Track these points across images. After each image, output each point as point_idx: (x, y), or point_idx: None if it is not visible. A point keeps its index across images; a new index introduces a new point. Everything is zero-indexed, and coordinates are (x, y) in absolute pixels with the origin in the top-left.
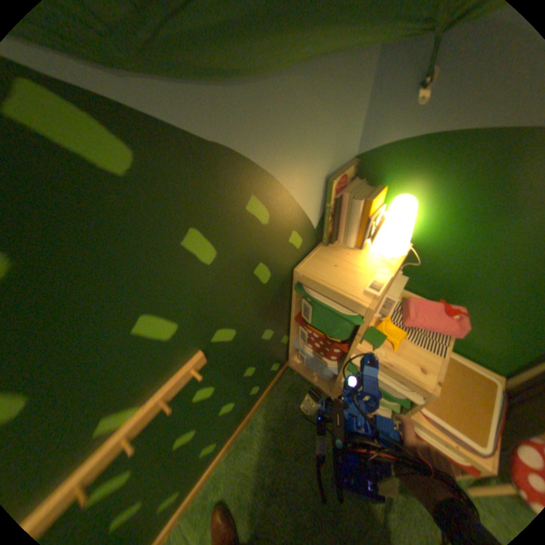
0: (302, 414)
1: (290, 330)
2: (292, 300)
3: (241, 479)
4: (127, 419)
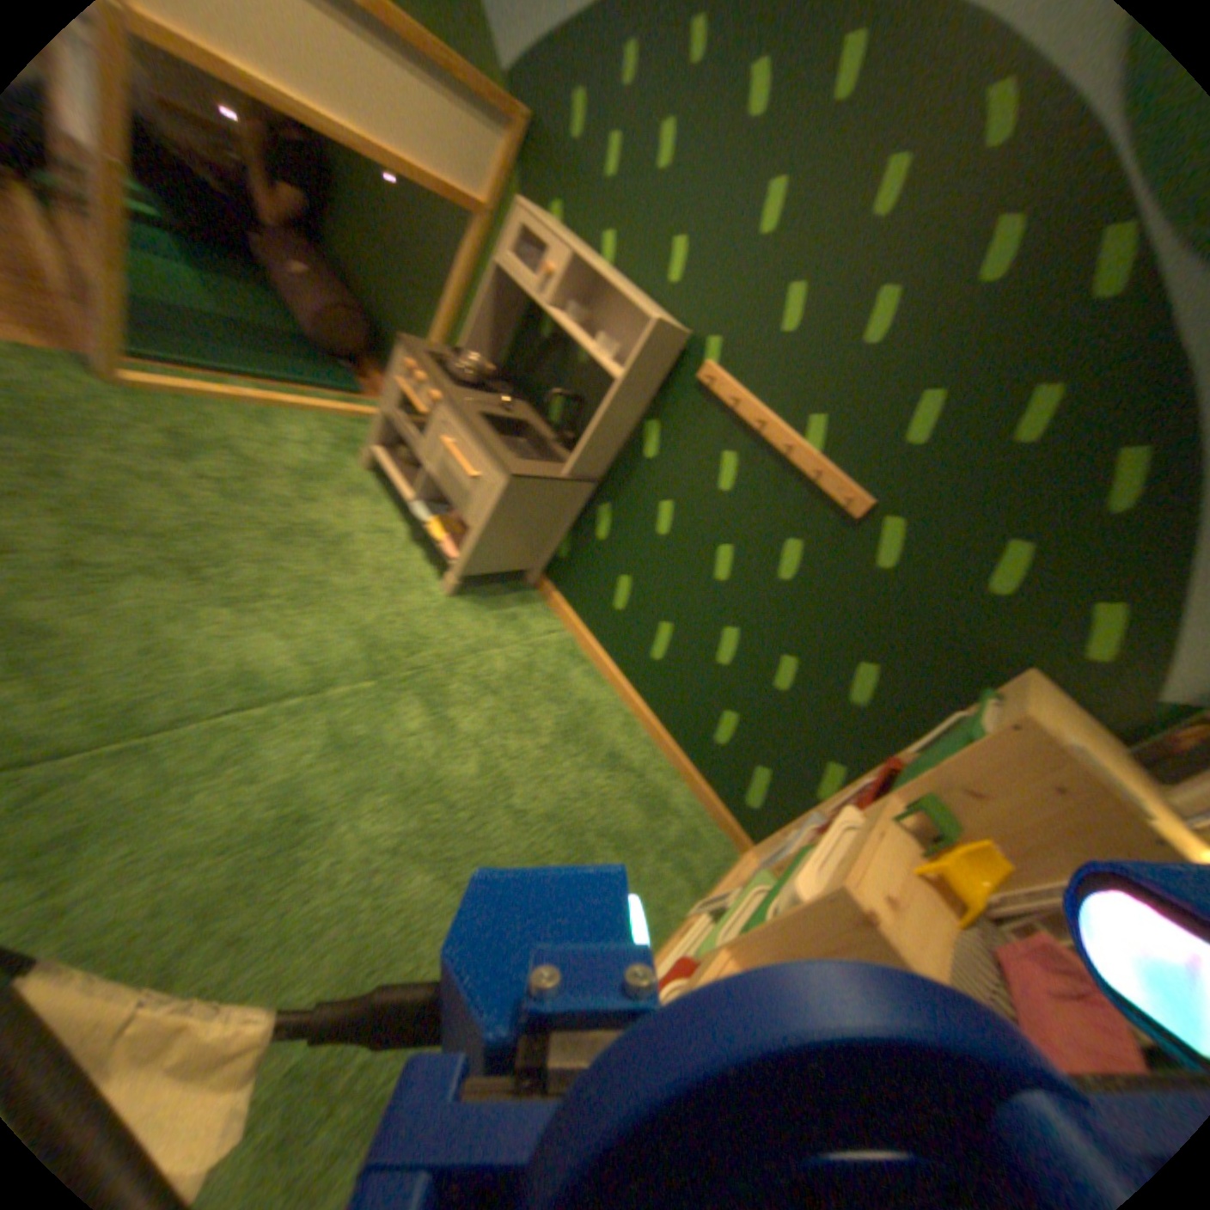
0: (661, 836)
1: (861, 777)
2: (948, 721)
3: (592, 704)
4: (812, 440)
